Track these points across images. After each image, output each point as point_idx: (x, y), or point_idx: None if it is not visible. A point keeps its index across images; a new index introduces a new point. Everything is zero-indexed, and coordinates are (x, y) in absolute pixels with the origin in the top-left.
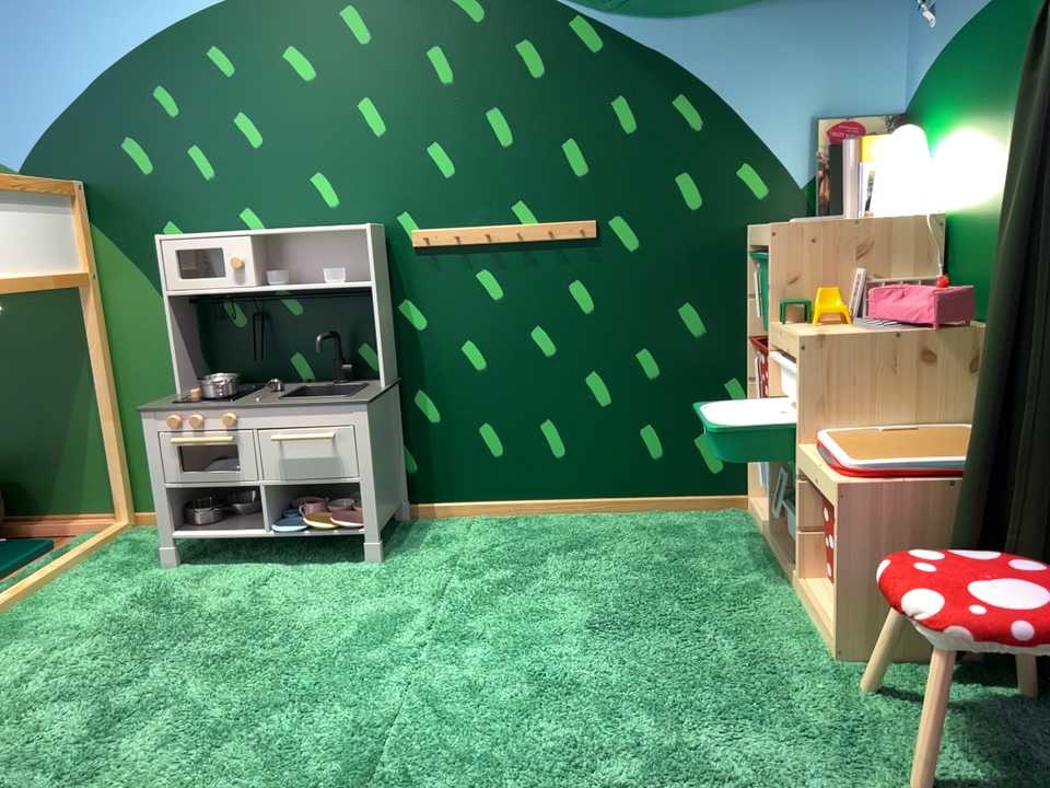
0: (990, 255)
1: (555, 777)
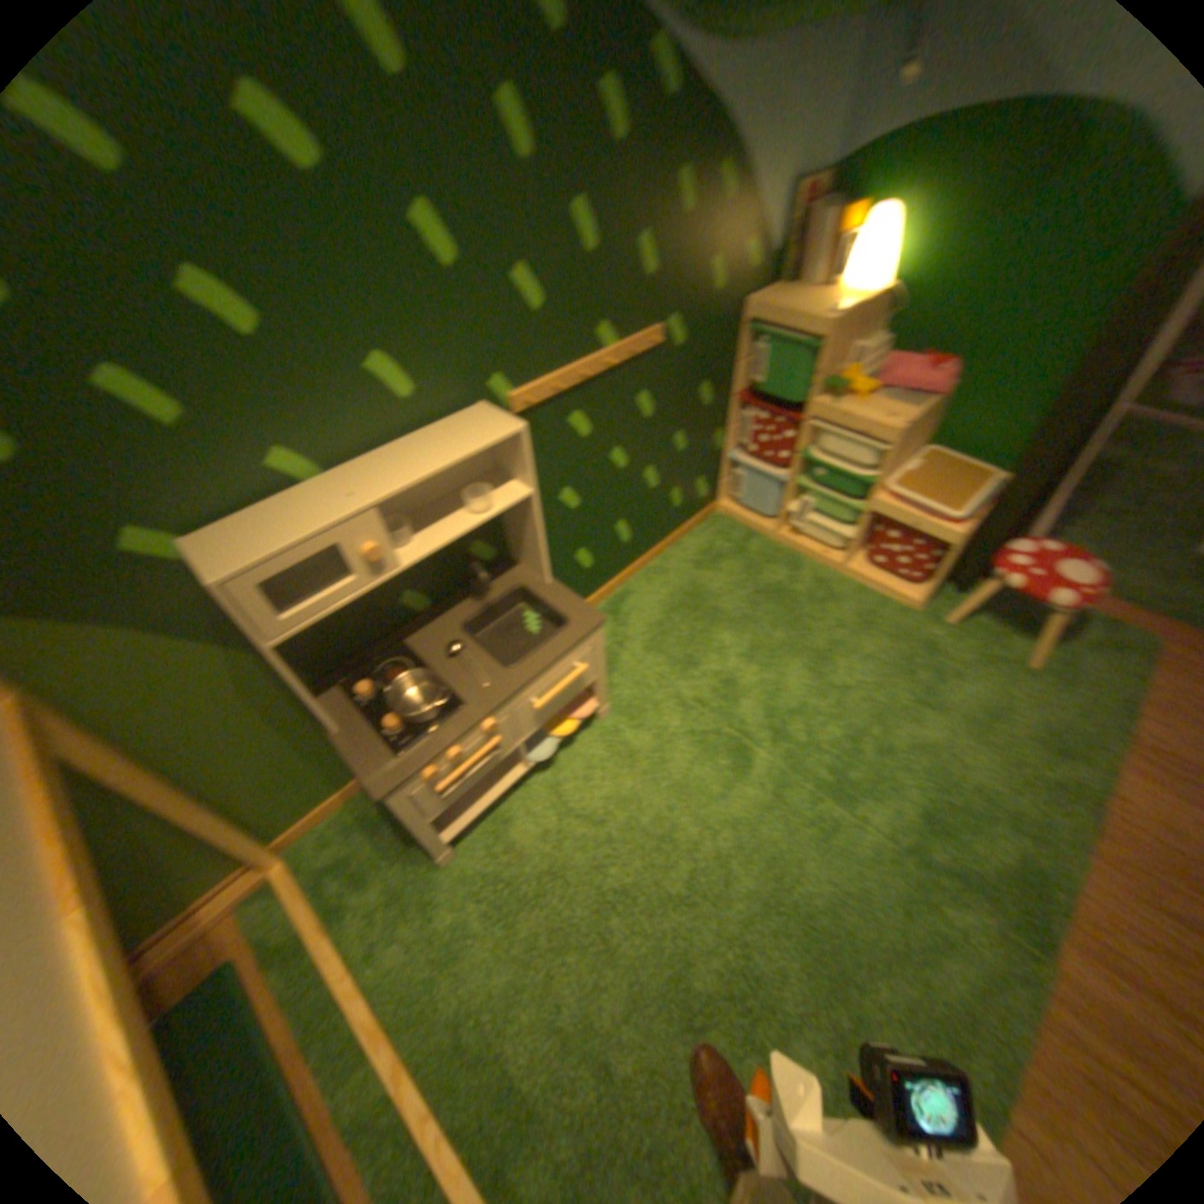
0: (951, 328)
1: (957, 782)
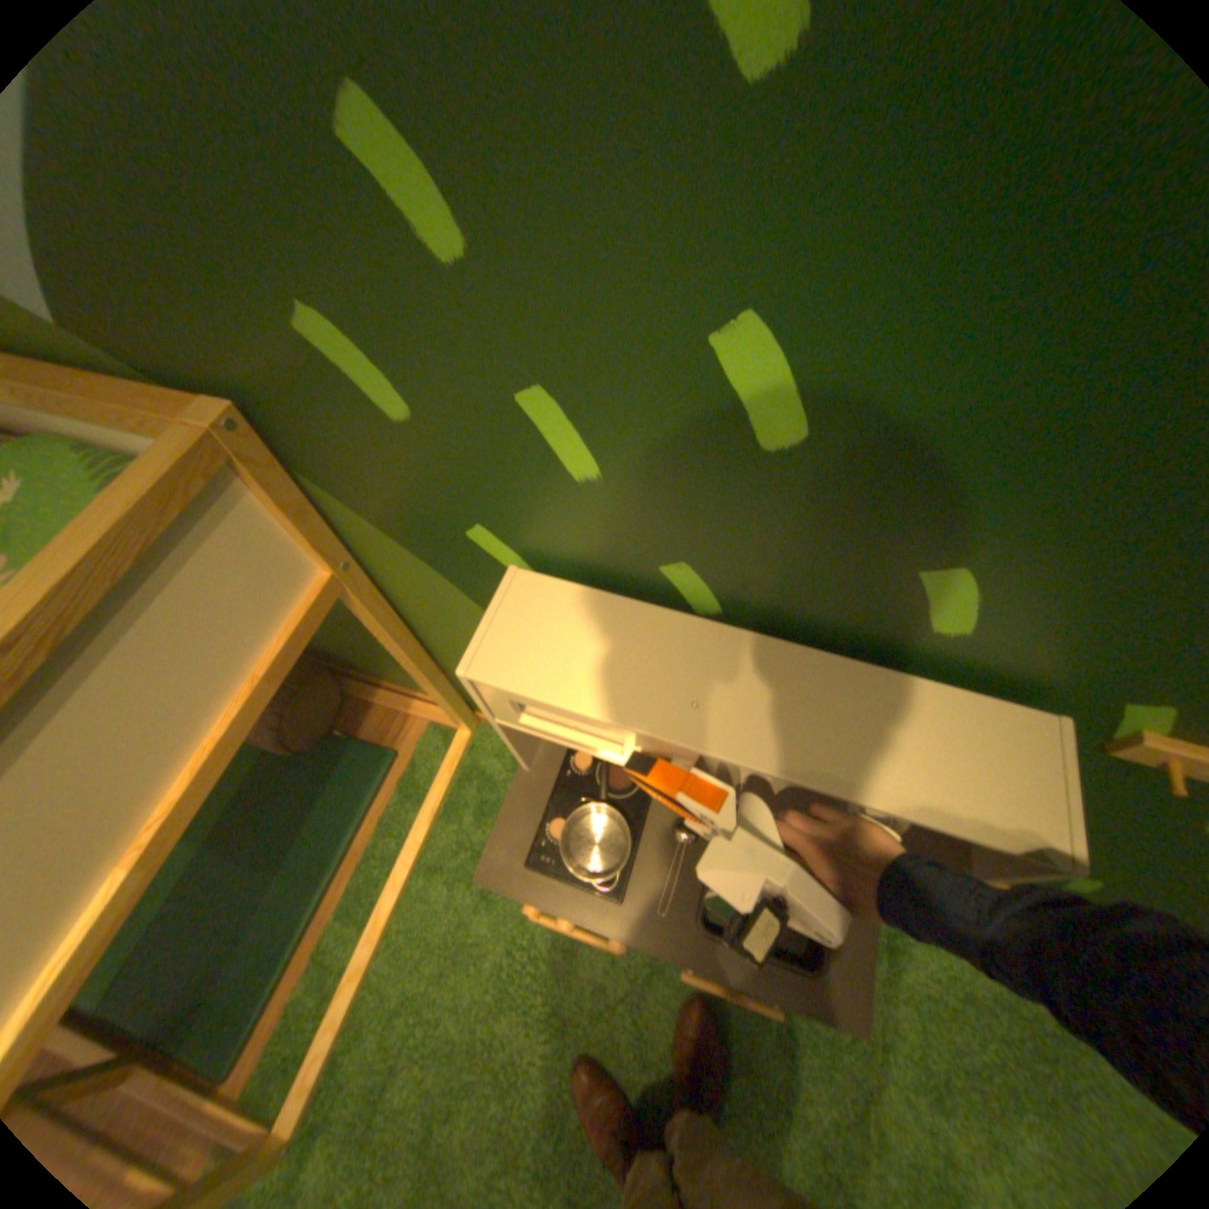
0: None
1: None
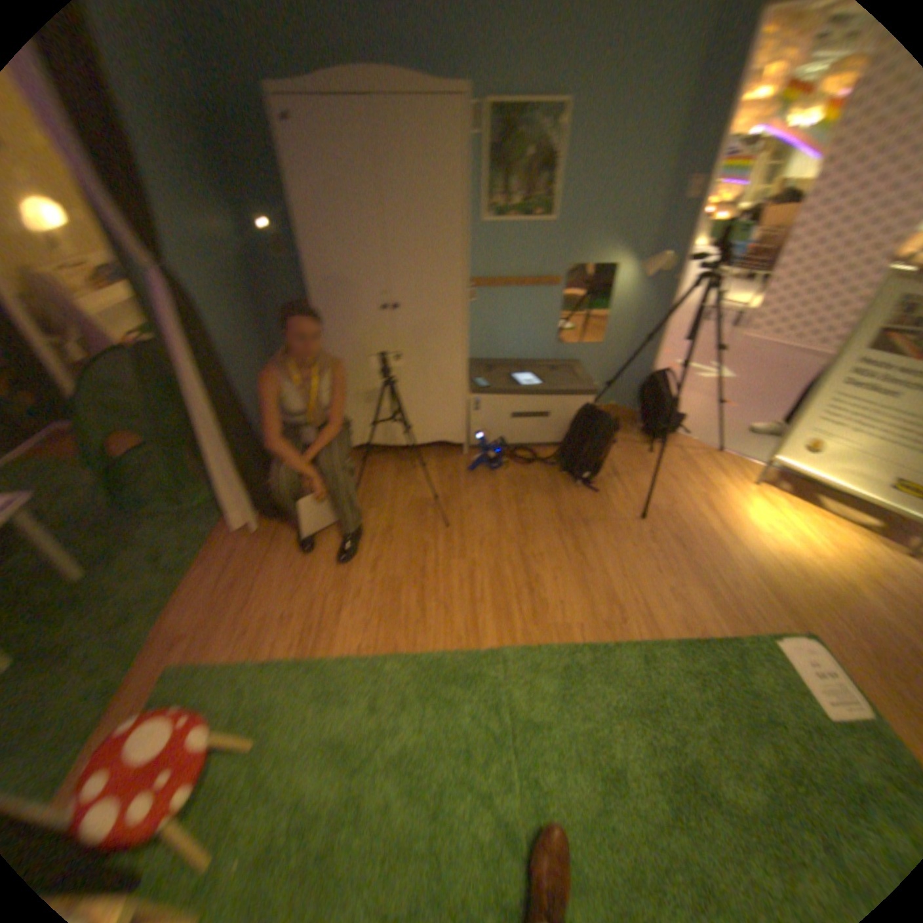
0: None
1: (420, 747)
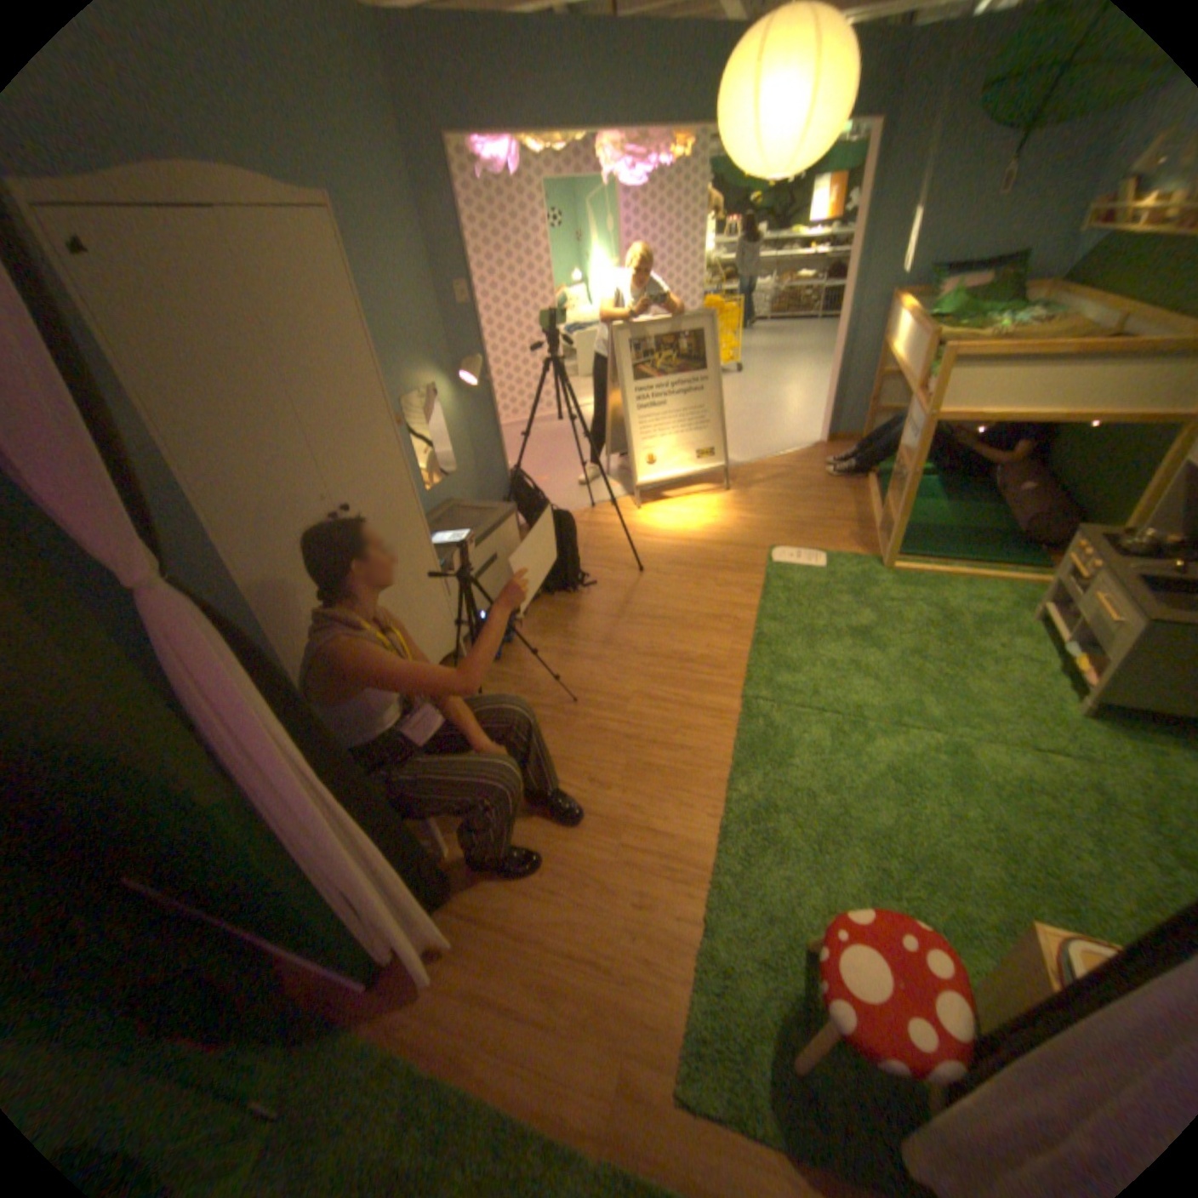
0: None
1: (824, 776)
